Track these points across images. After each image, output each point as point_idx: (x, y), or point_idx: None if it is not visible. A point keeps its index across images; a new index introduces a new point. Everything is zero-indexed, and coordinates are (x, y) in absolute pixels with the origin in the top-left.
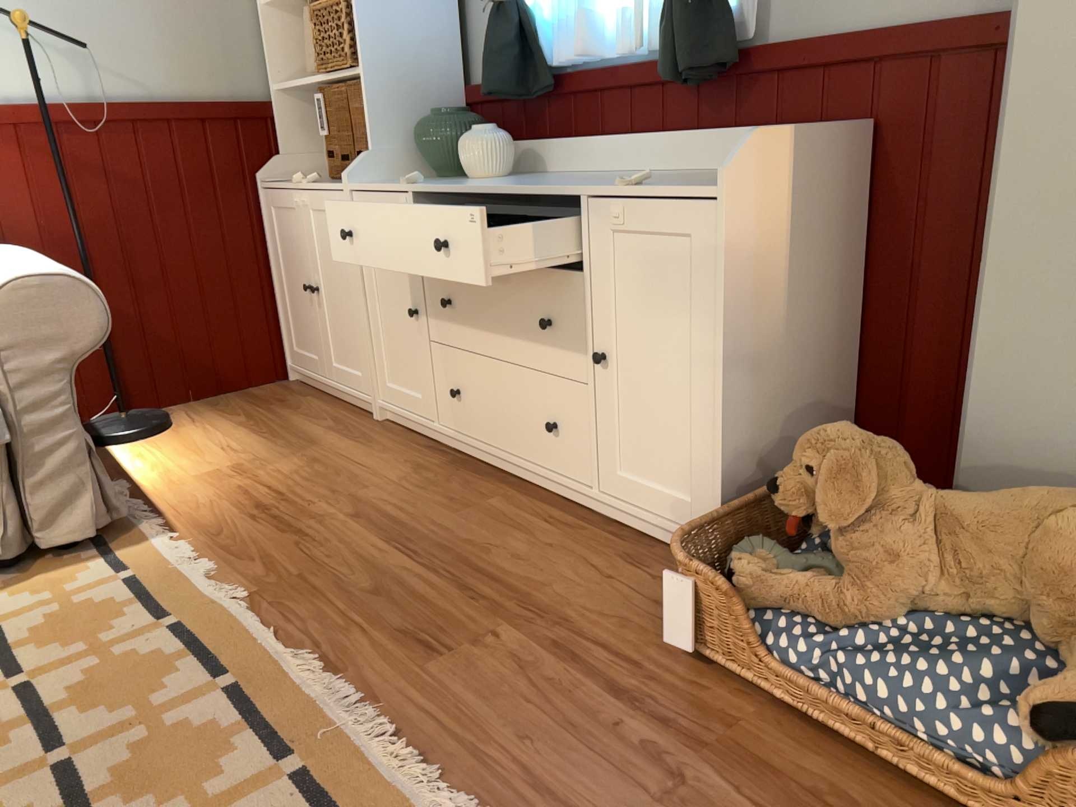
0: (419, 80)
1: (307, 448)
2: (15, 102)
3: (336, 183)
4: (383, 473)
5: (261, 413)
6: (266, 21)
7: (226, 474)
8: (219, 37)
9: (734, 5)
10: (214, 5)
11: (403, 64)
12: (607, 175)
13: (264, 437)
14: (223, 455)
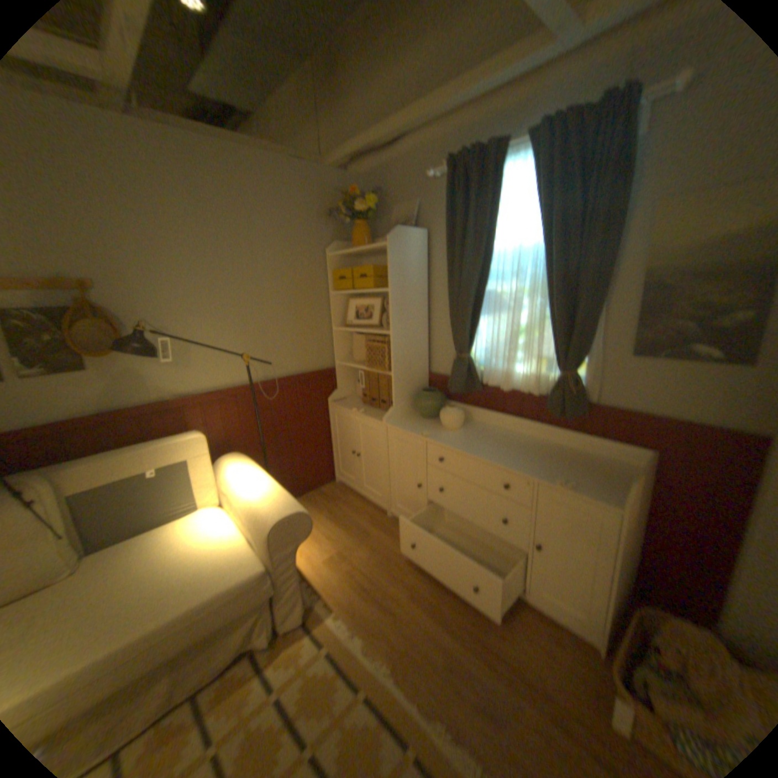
0: (414, 373)
1: (366, 539)
2: (235, 383)
3: (368, 407)
4: (410, 562)
5: (333, 509)
6: (336, 334)
7: (336, 560)
8: (316, 342)
9: (586, 384)
10: (315, 329)
11: (408, 368)
12: (514, 436)
13: (342, 530)
14: (329, 544)
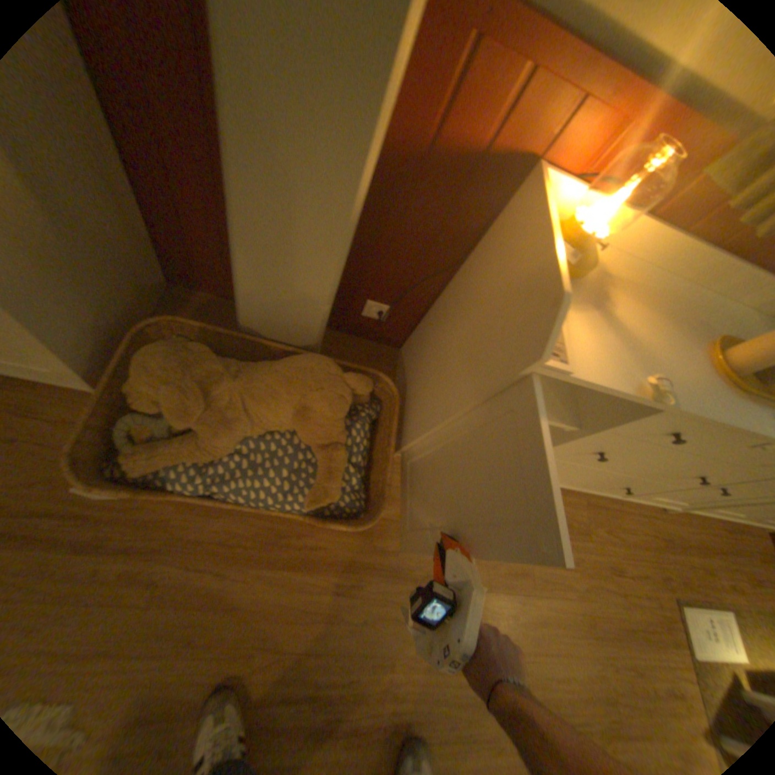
0: None
1: None
2: None
3: None
4: None
5: None
6: None
7: None
8: None
9: None
10: None
11: None
12: None
13: None
14: None
